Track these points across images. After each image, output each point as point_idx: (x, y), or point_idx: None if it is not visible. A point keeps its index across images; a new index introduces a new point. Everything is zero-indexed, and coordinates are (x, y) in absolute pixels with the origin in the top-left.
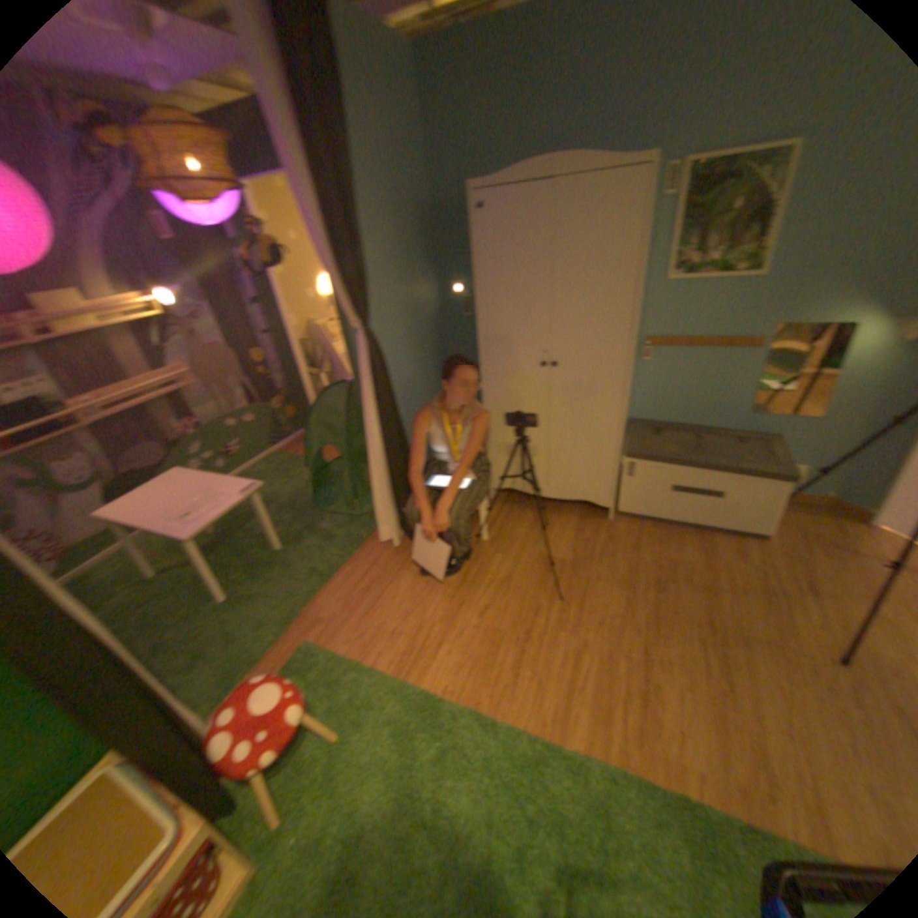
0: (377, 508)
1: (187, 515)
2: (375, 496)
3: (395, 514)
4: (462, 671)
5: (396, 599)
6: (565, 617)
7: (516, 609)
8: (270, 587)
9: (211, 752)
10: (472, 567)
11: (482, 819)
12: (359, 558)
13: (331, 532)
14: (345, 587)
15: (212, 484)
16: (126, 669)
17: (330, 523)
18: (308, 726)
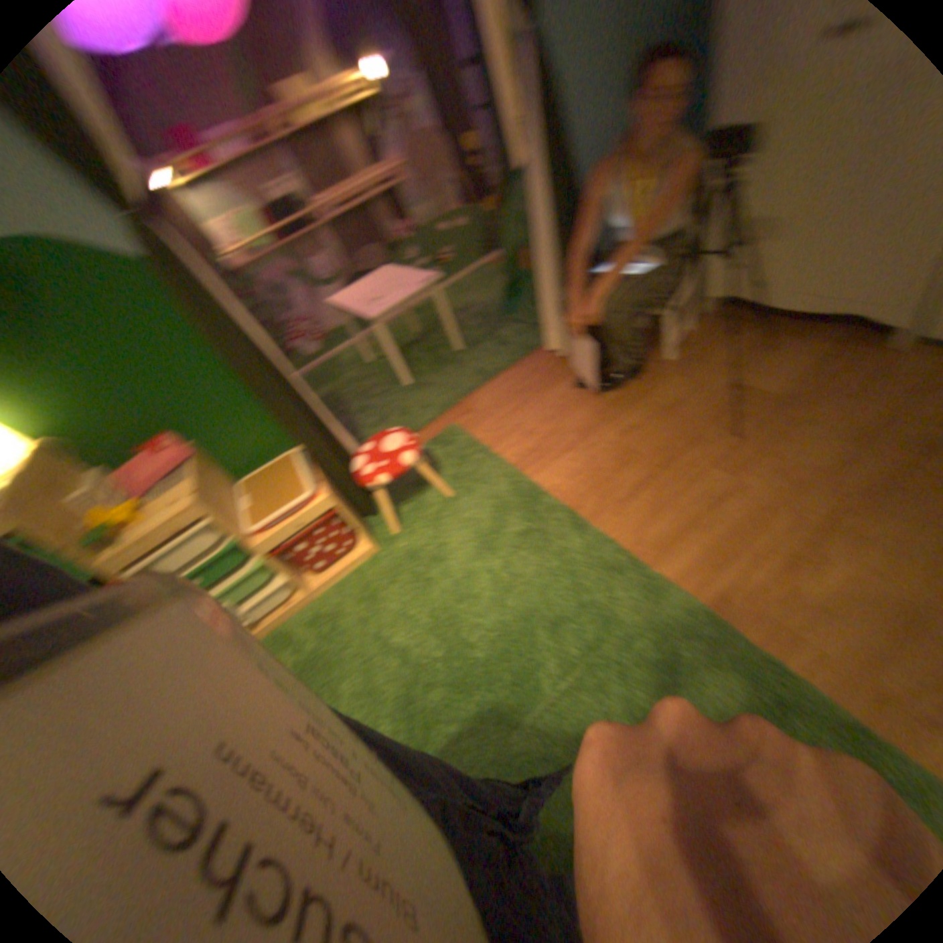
0: (547, 306)
1: (379, 296)
2: (545, 290)
3: (566, 315)
4: (579, 474)
5: (544, 402)
6: (732, 453)
7: (670, 433)
8: (439, 372)
9: (356, 461)
10: (640, 384)
11: (541, 583)
12: (526, 362)
13: (508, 337)
14: (503, 385)
15: (407, 274)
16: (290, 376)
17: (511, 328)
18: (424, 469)
